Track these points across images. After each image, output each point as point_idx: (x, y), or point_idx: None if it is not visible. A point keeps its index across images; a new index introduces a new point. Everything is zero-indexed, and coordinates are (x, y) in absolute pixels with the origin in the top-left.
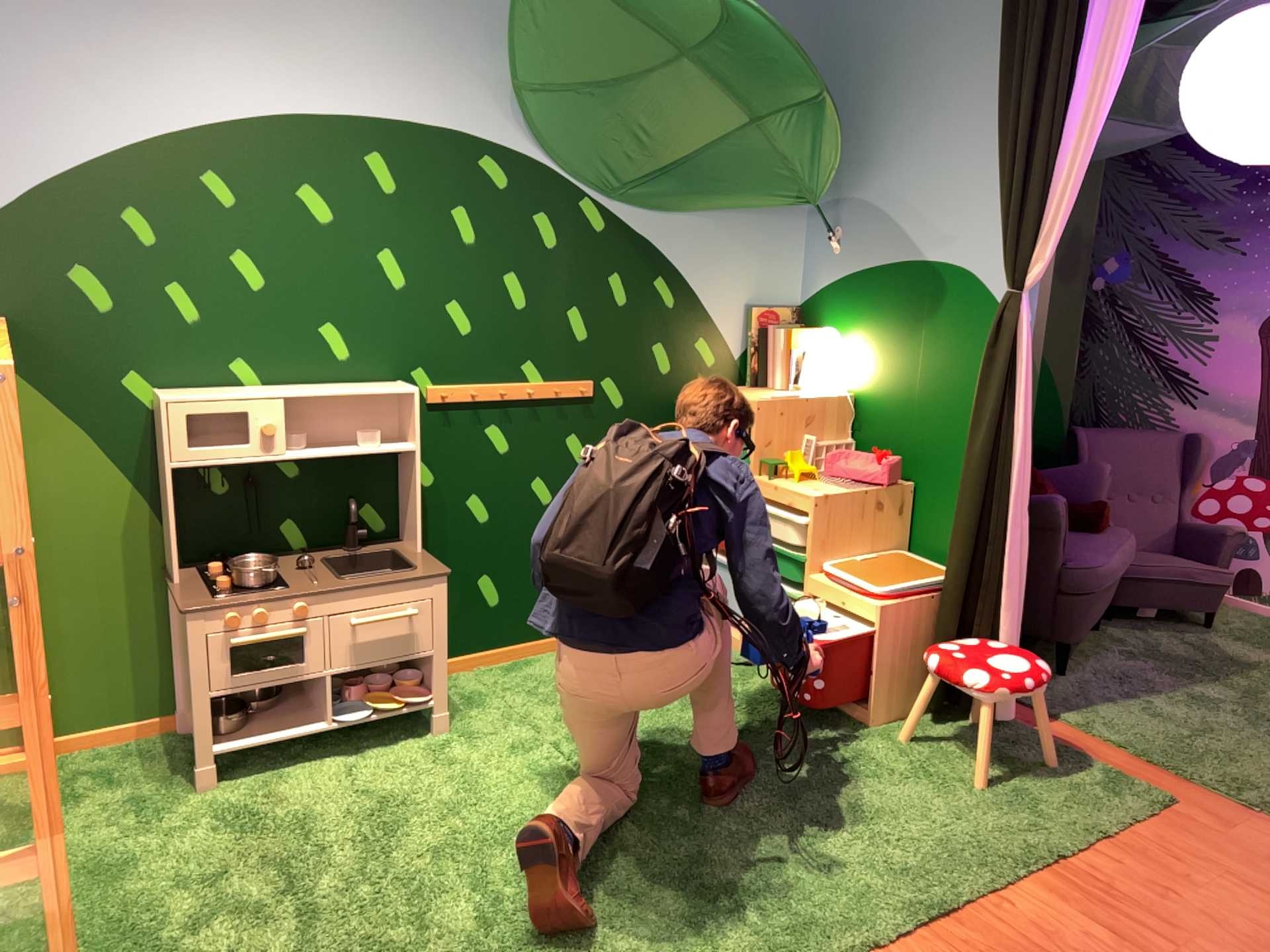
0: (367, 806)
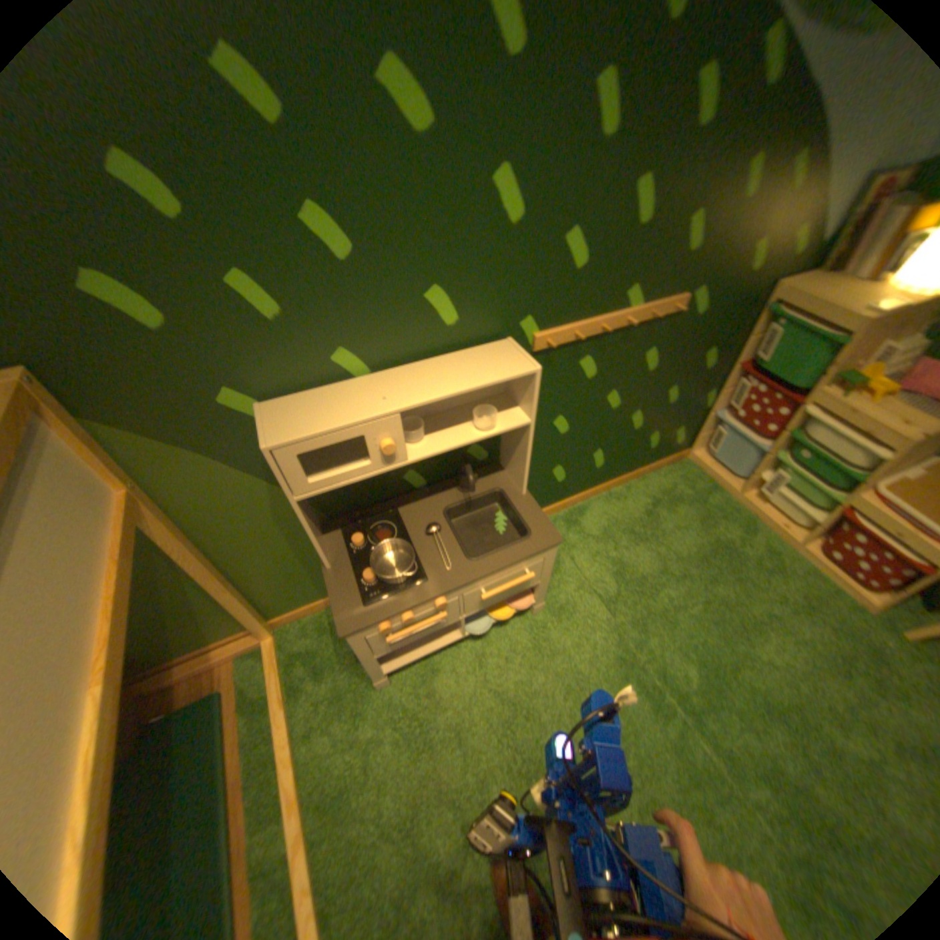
0: (498, 725)
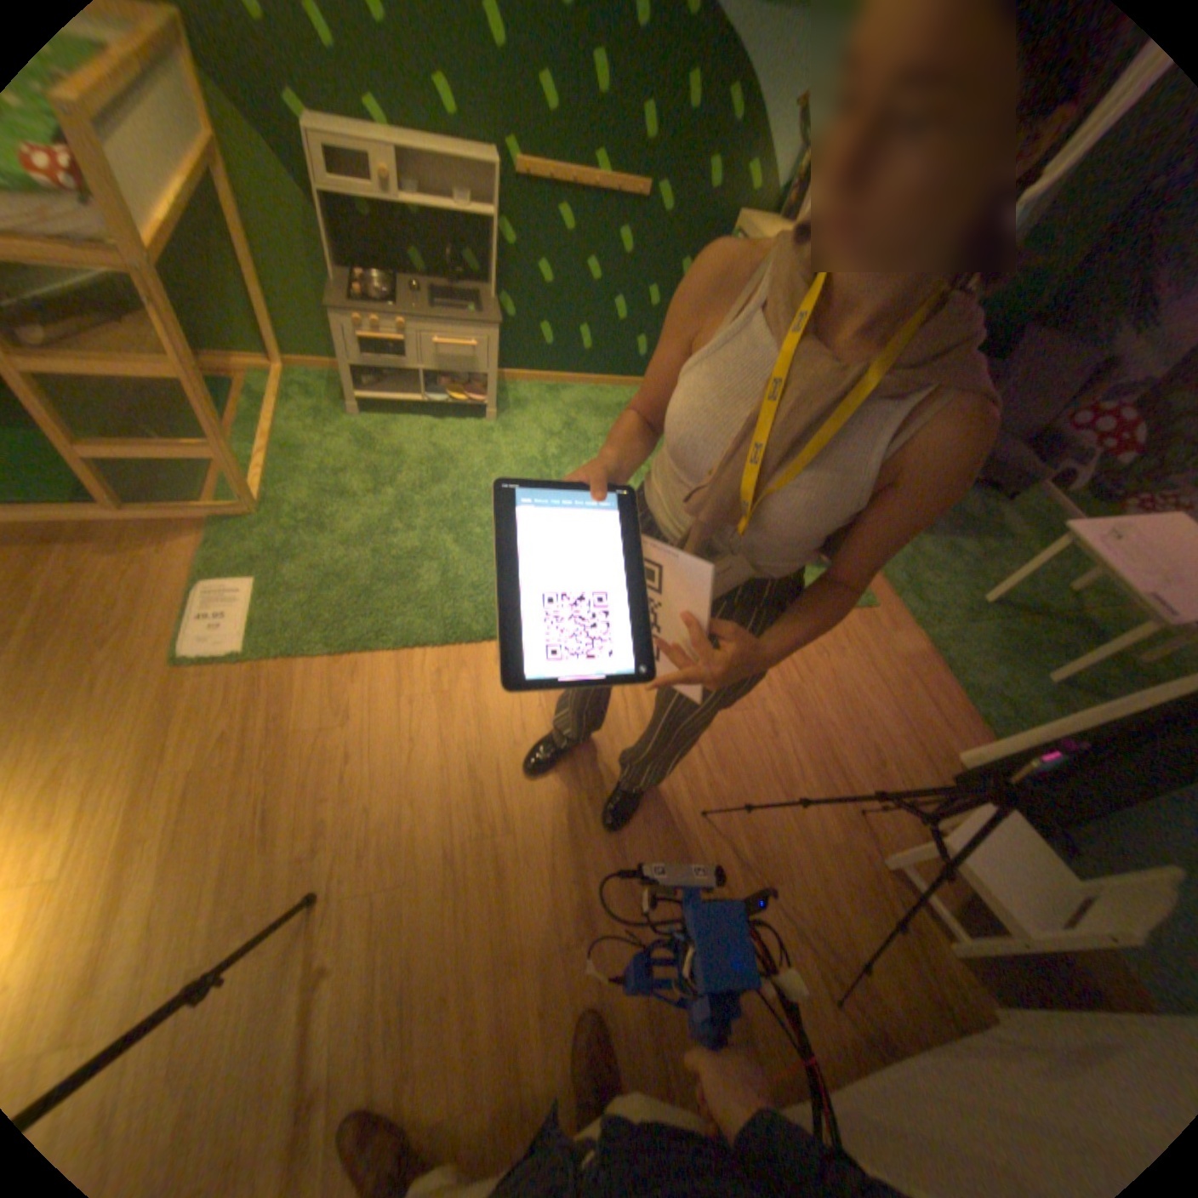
0: (425, 460)
